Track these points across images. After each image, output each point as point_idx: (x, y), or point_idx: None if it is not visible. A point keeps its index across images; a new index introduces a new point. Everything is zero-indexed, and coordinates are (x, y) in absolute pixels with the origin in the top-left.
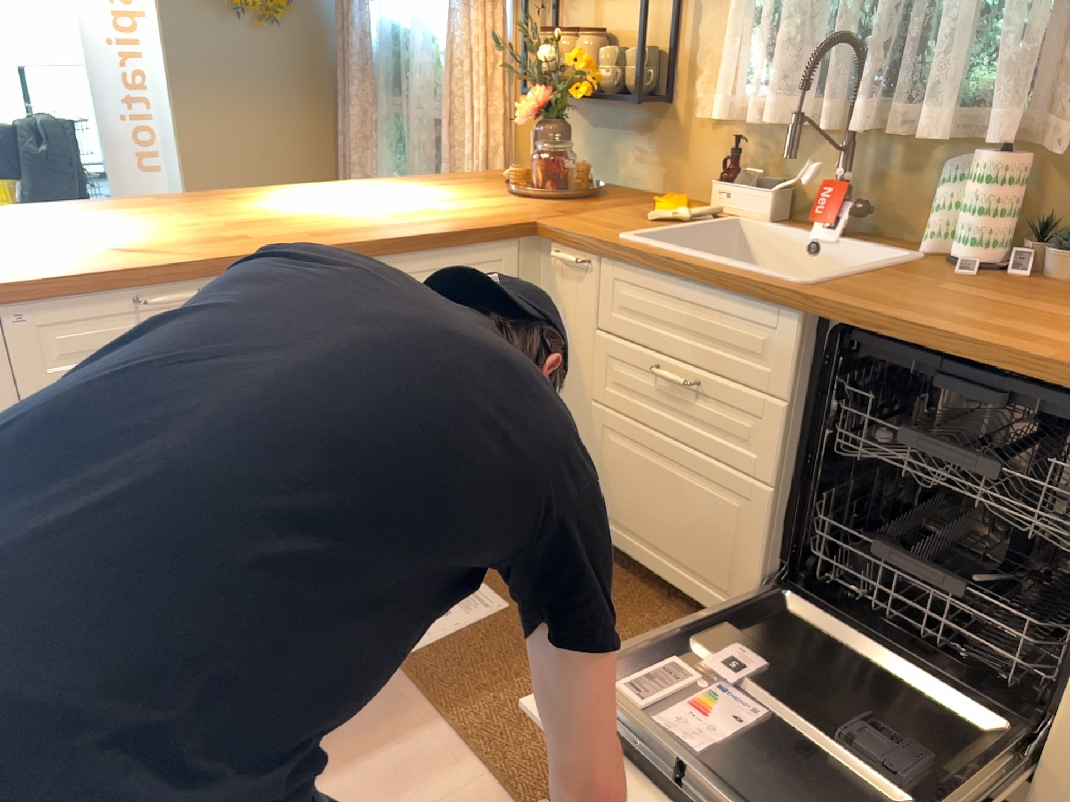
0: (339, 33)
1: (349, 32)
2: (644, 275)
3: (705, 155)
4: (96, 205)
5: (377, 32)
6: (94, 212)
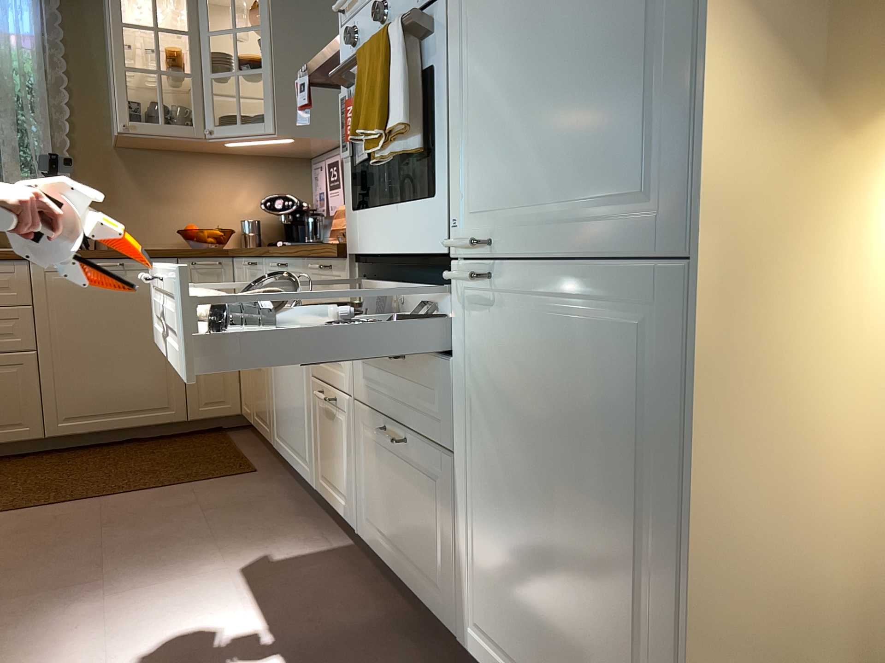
0: None
1: None
2: None
3: None
4: None
5: None
6: None
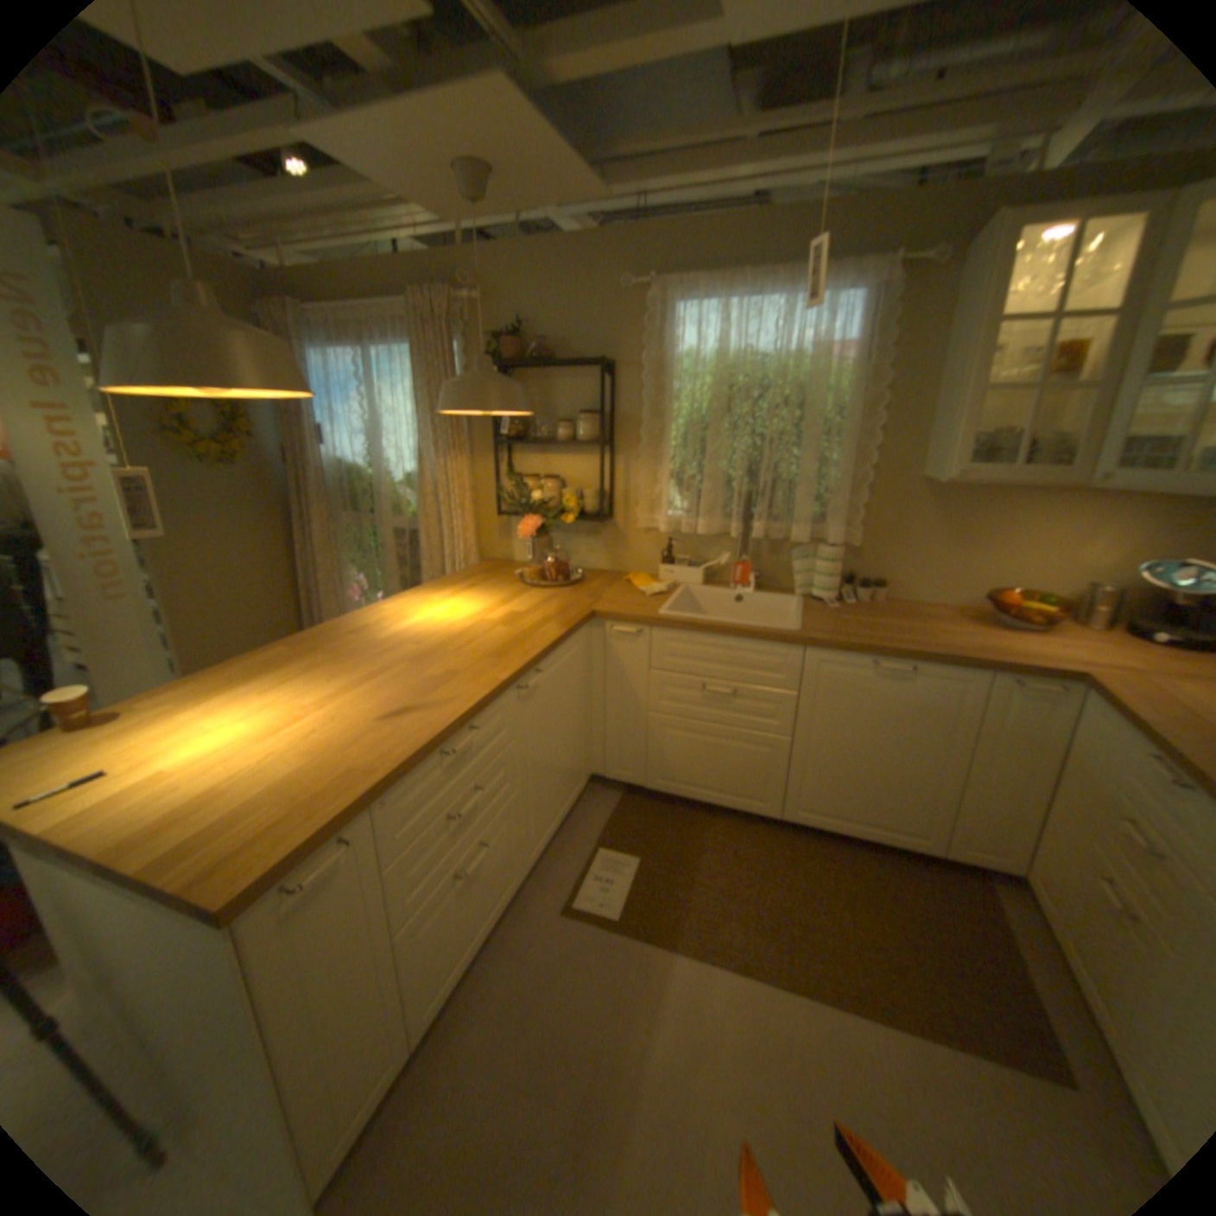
0: (284, 465)
1: (303, 466)
2: (689, 635)
3: (642, 547)
4: (246, 666)
5: (325, 466)
6: (264, 675)
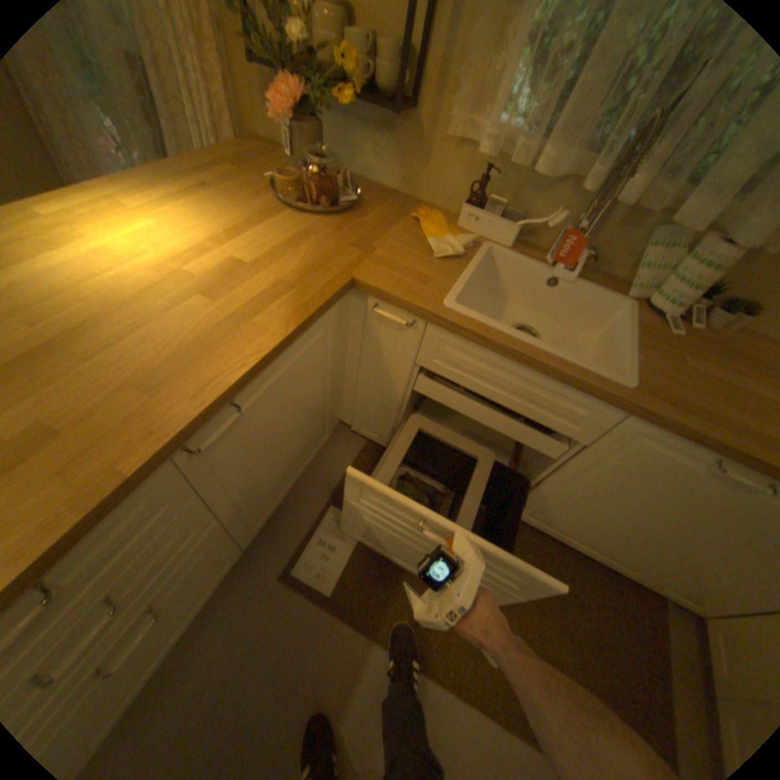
0: None
1: None
2: (477, 347)
3: (448, 166)
4: None
5: None
6: None
